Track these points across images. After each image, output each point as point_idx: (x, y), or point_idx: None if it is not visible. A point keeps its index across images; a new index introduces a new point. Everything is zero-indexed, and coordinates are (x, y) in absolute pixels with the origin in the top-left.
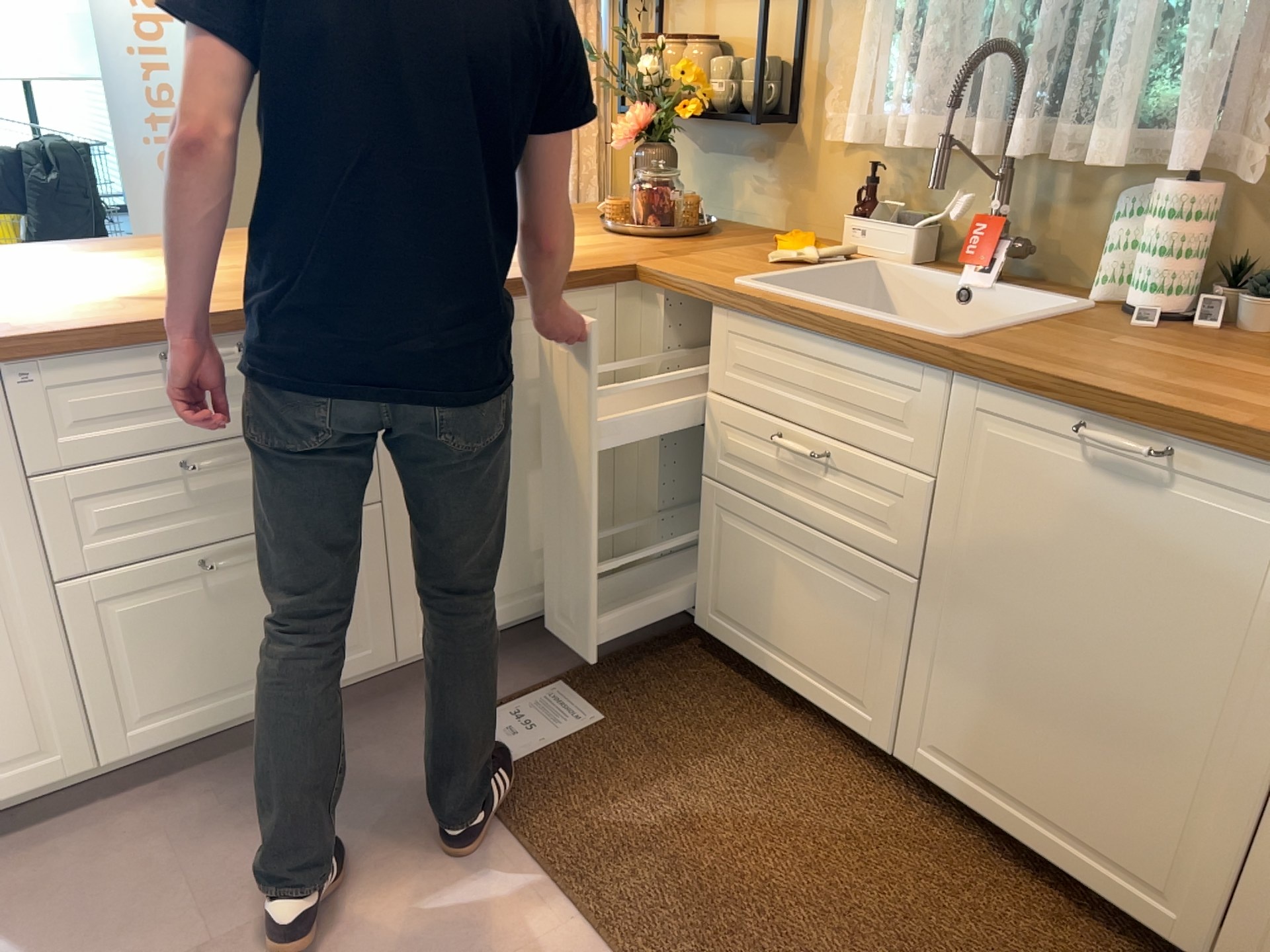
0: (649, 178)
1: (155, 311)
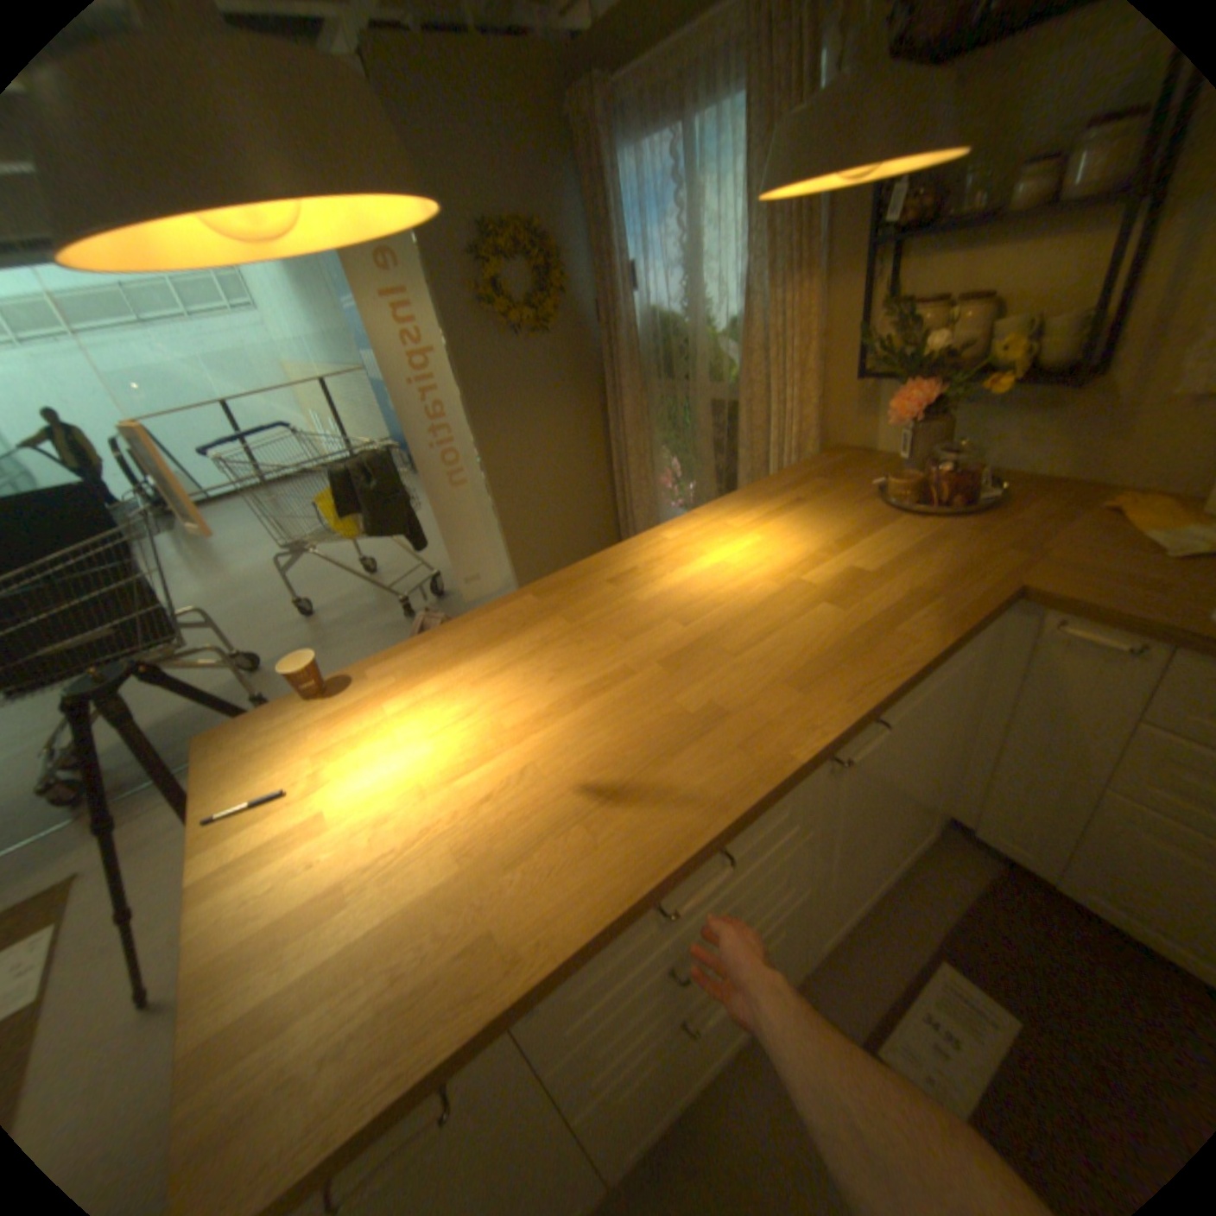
0: (954, 457)
1: (633, 848)
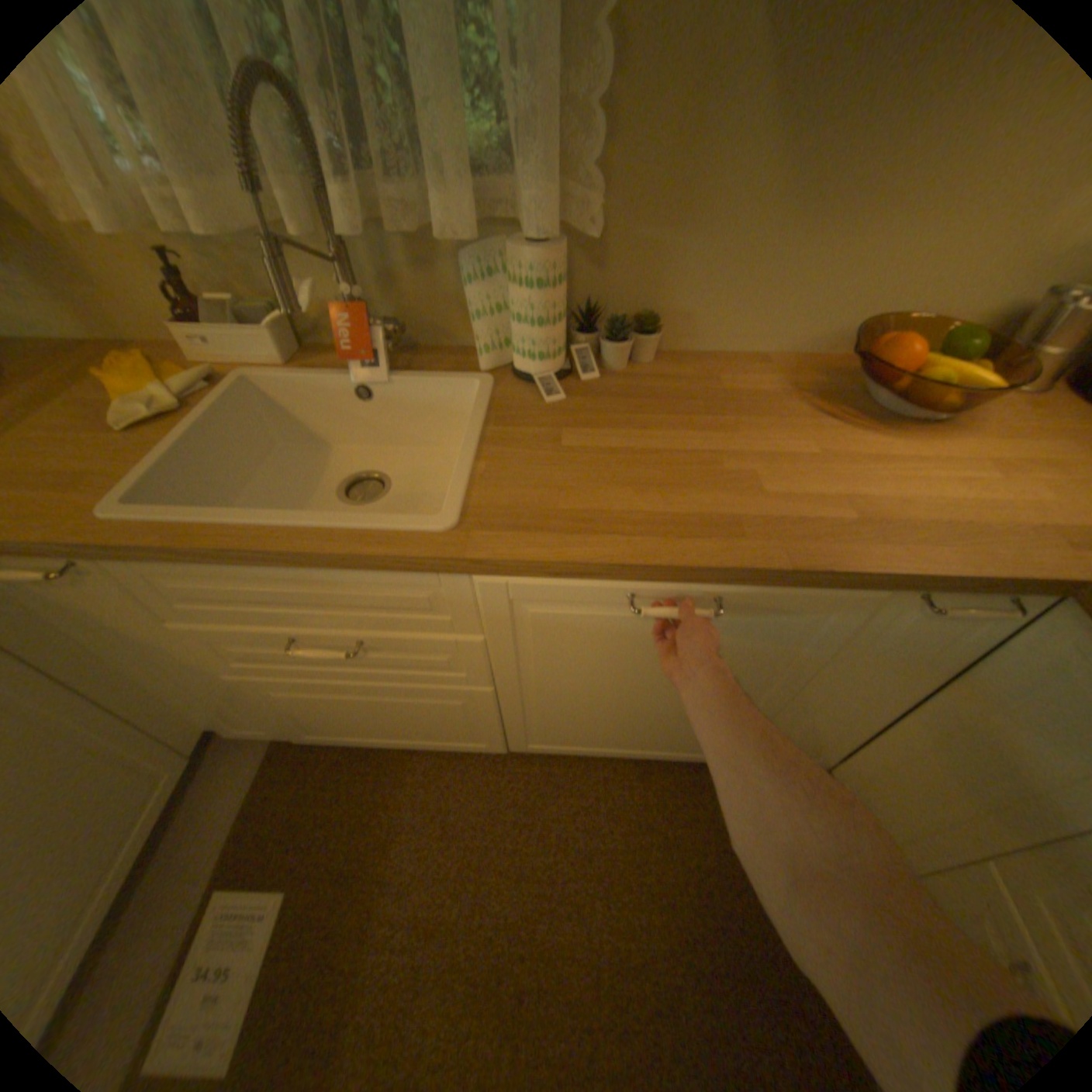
0: None
1: None
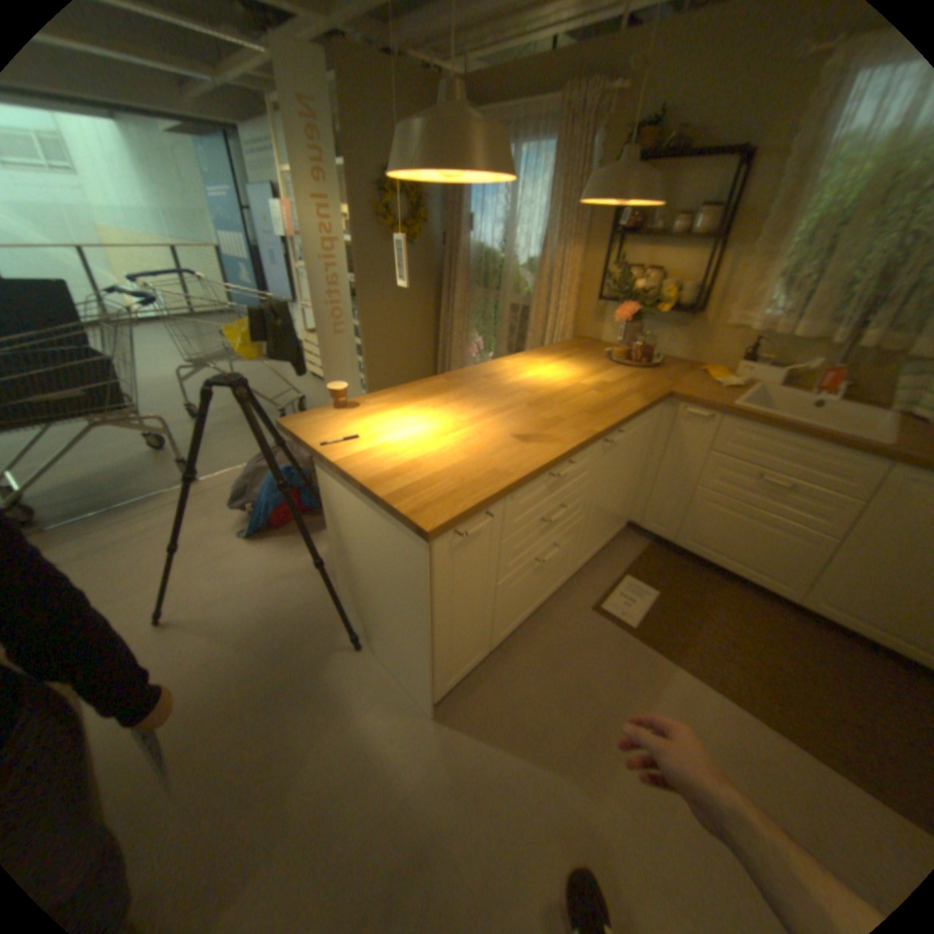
0: (642, 340)
1: (540, 450)
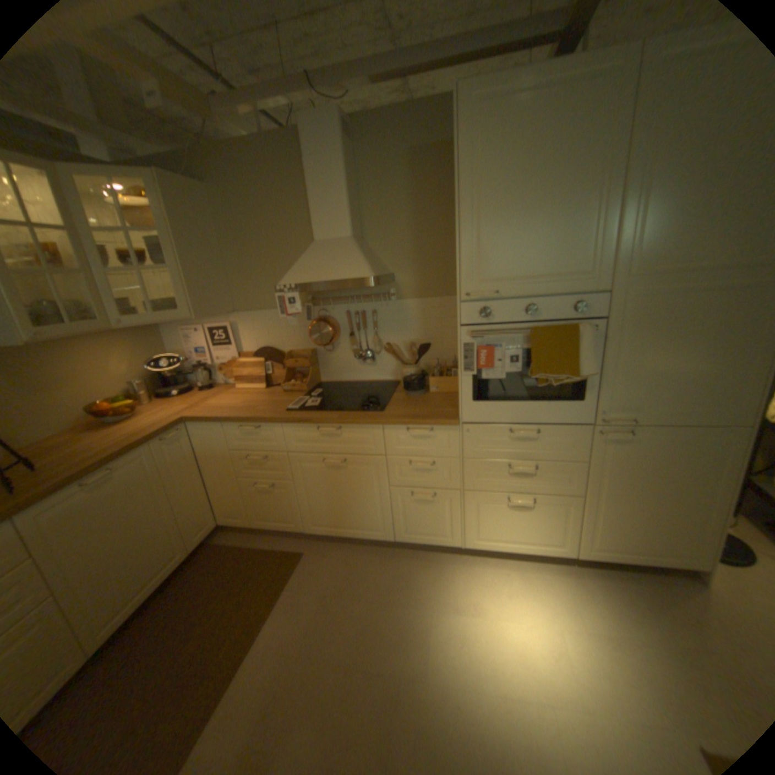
0: None
1: None
